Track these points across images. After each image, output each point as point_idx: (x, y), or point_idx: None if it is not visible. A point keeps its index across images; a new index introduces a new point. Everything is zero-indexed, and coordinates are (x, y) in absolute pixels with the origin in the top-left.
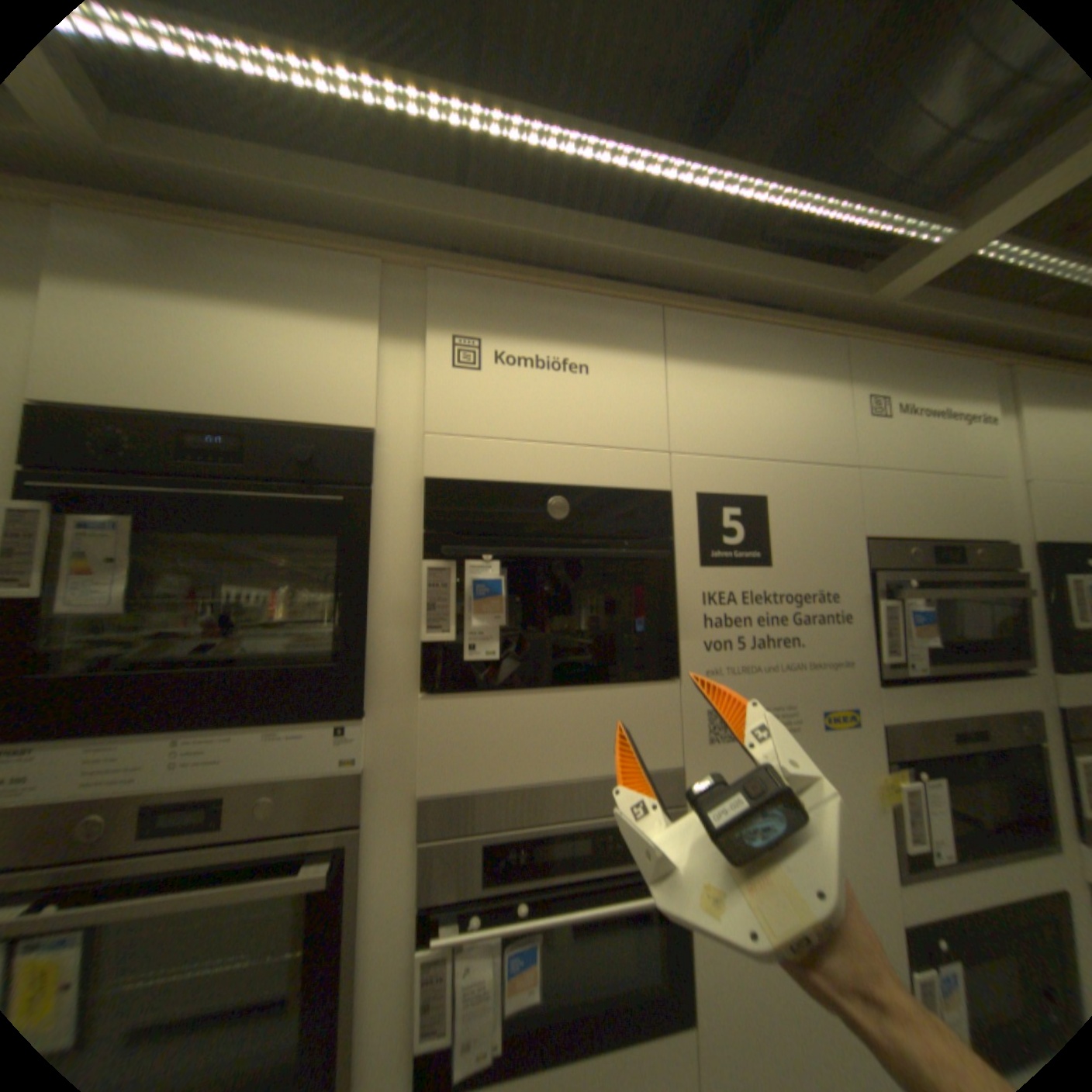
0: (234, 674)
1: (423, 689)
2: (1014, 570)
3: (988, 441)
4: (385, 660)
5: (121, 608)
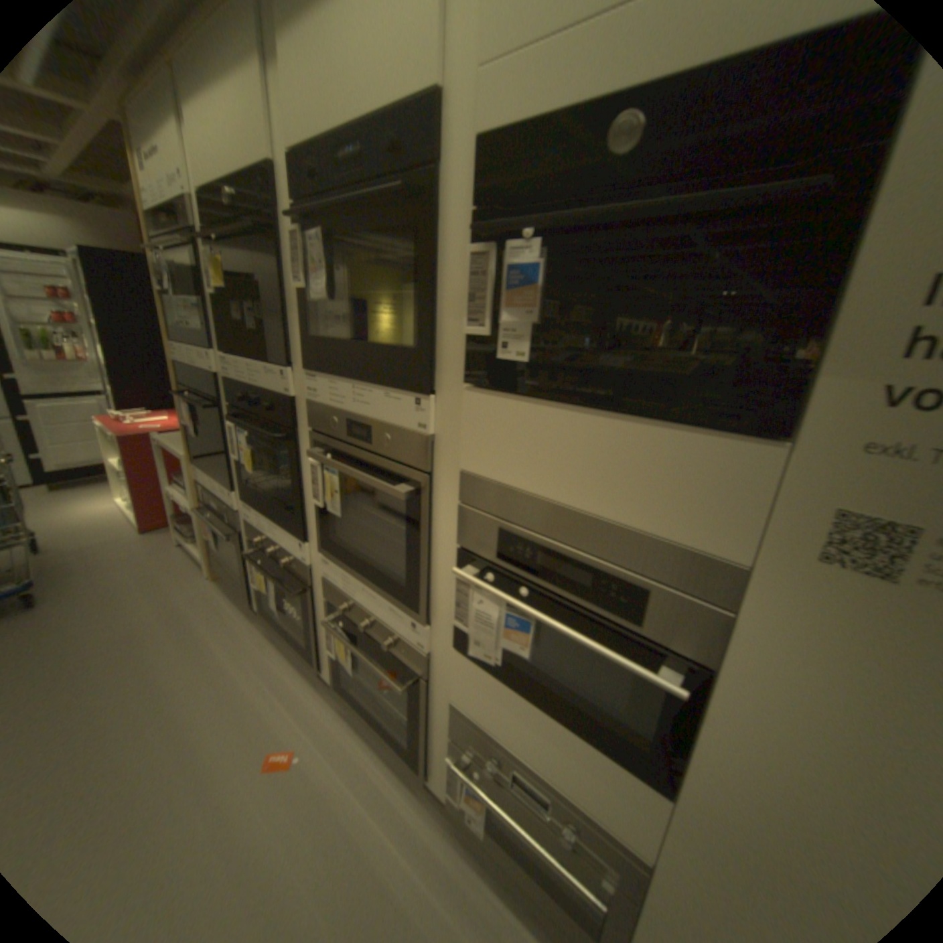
0: (370, 348)
1: (466, 382)
2: None
3: None
4: (446, 350)
5: (325, 297)
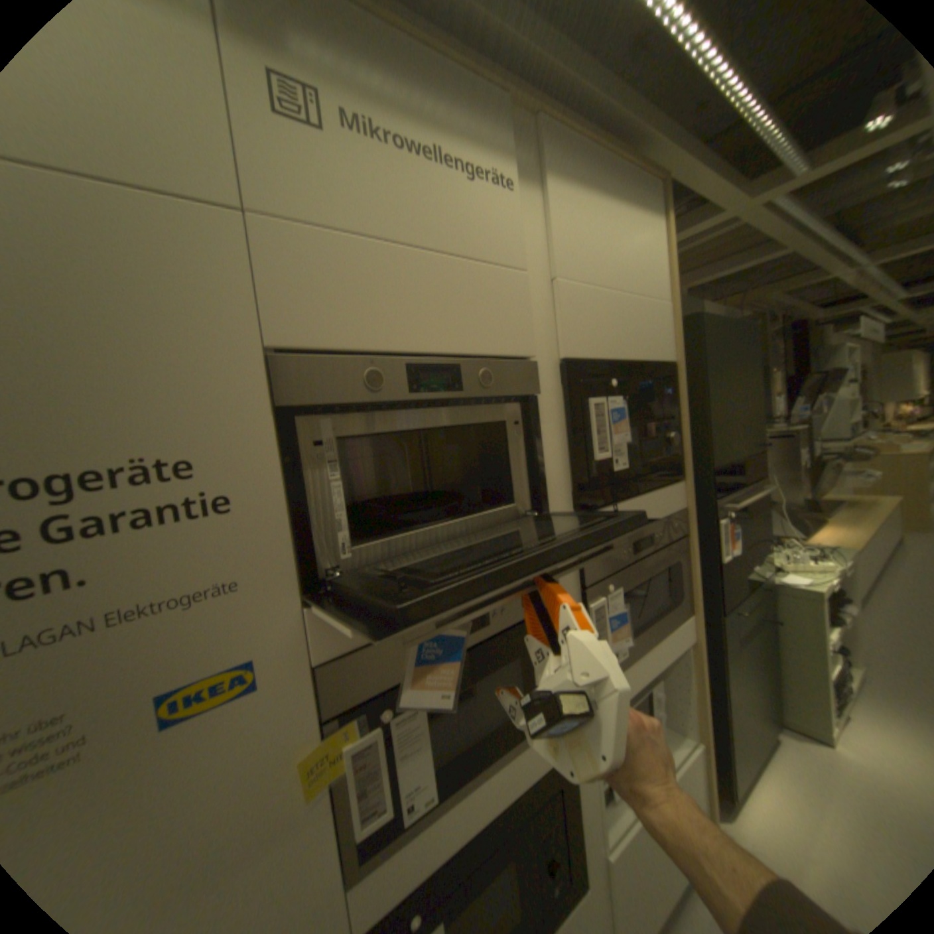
0: None
1: None
2: (528, 395)
3: (498, 213)
4: None
5: None
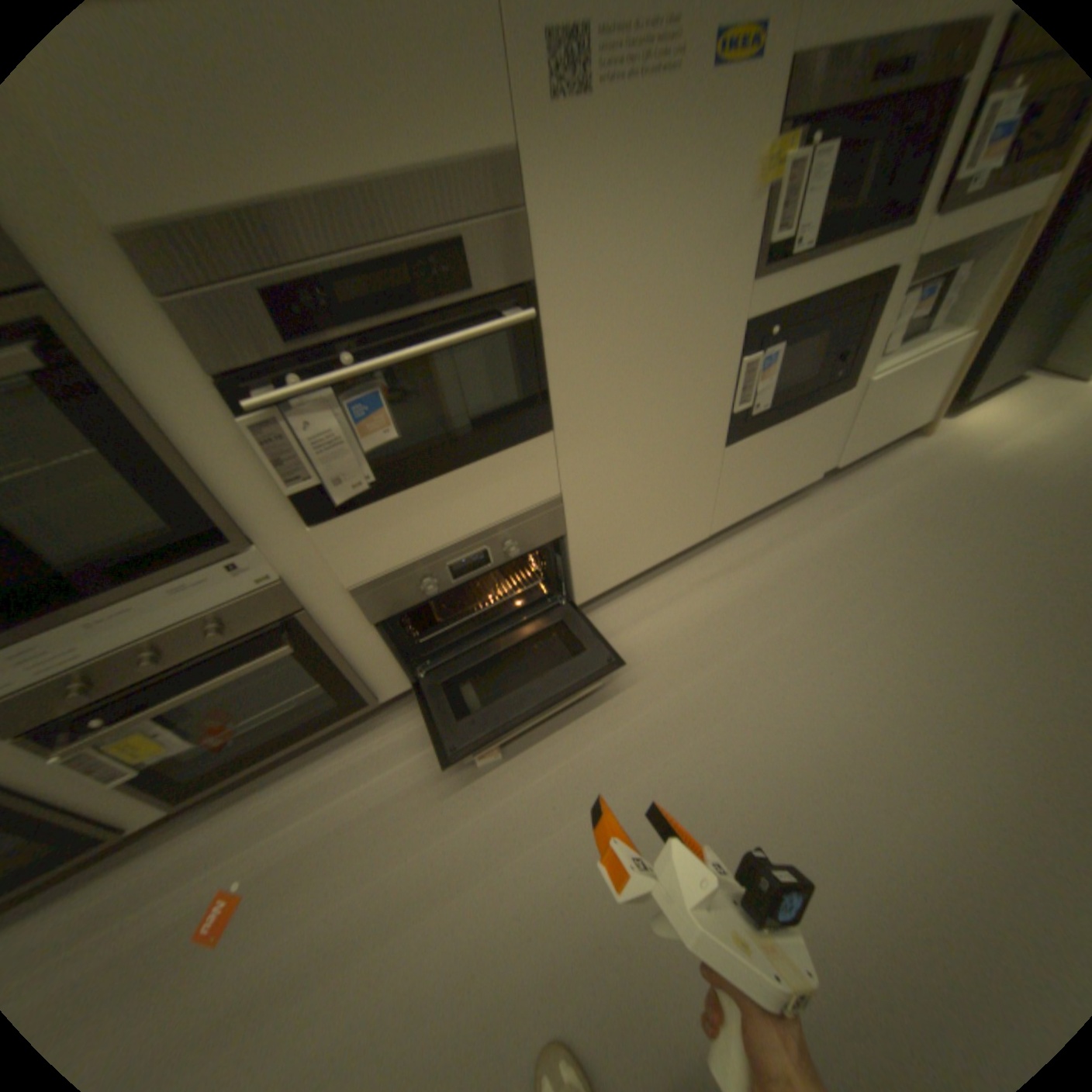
0: None
1: None
2: None
3: None
4: None
5: None
